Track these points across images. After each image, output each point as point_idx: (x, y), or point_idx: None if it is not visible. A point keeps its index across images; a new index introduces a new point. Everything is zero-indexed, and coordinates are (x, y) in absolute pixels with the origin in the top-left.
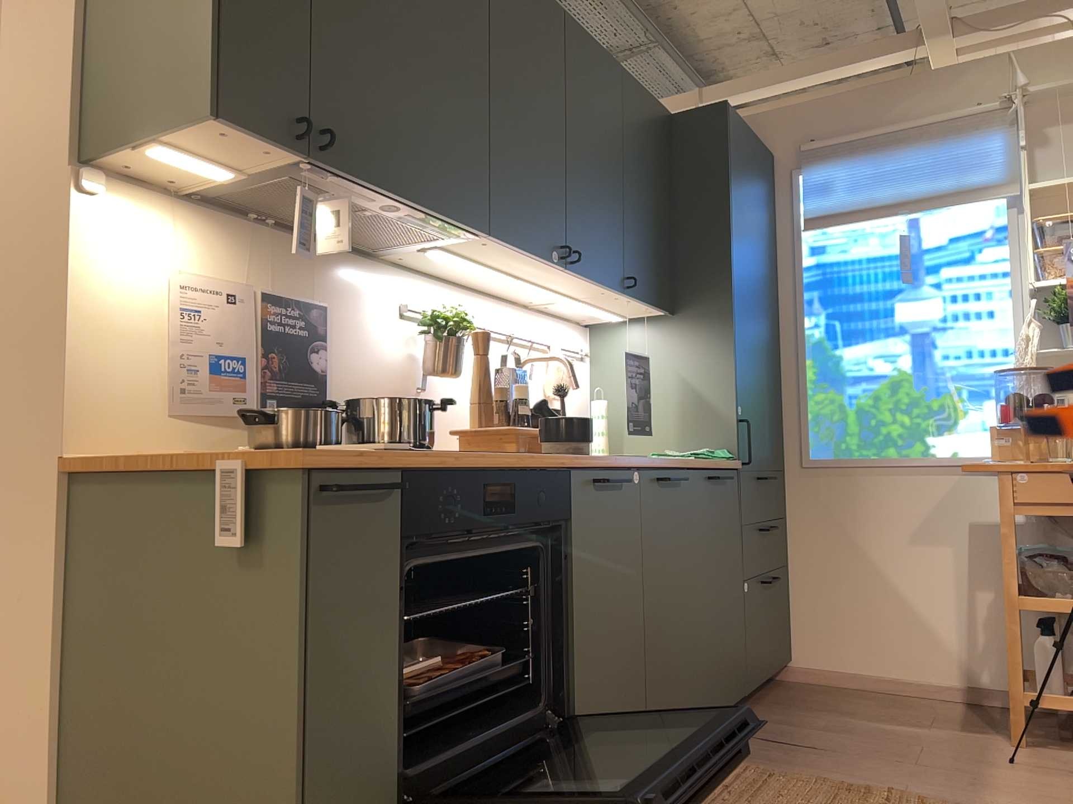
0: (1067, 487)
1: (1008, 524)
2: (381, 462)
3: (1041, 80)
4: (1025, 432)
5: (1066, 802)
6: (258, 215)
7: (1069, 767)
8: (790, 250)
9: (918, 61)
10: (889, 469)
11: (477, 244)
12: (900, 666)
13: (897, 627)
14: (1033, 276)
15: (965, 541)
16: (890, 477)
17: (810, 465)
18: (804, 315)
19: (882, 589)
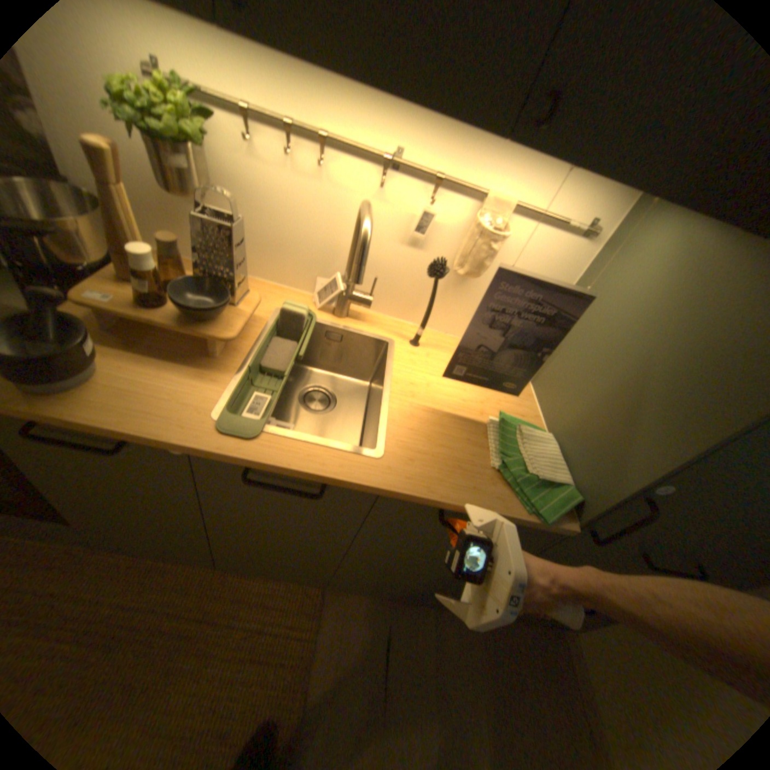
0: None
1: None
2: None
3: None
4: None
5: None
6: None
7: None
8: None
9: None
10: None
11: None
12: None
13: None
14: None
15: None
16: None
17: None
18: None
19: None
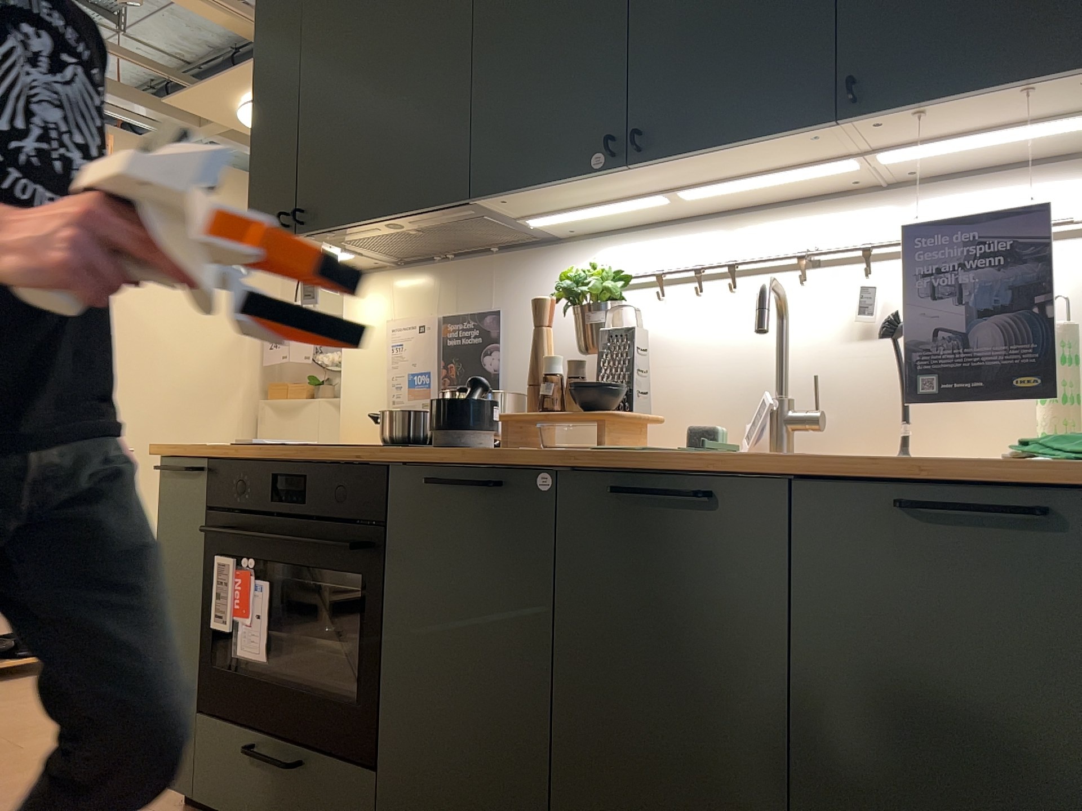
0: None
1: None
2: (190, 452)
3: None
4: None
5: None
6: (436, 256)
7: None
8: None
9: None
10: None
11: (513, 203)
12: None
13: None
14: None
15: None
16: None
17: None
18: None
19: None
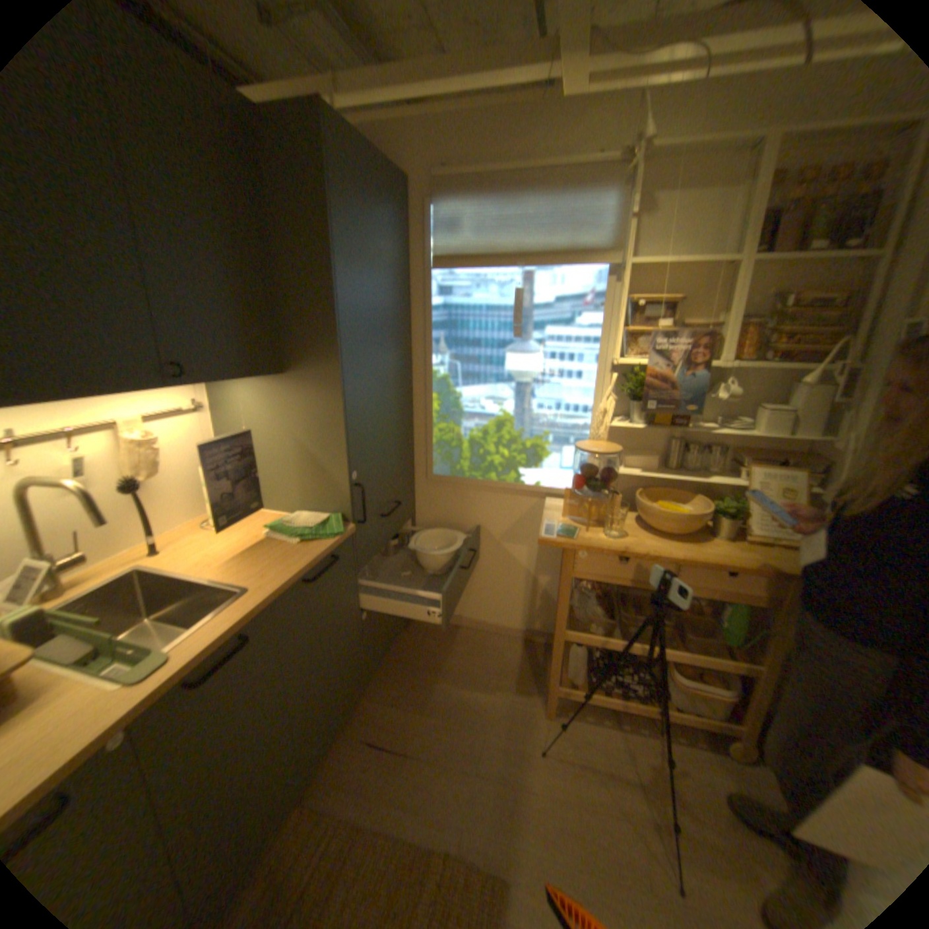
0: (615, 567)
1: (566, 586)
2: None
3: (667, 131)
4: (591, 503)
5: (574, 838)
6: None
7: (579, 755)
8: (422, 286)
9: (556, 81)
10: (490, 488)
11: None
12: (485, 616)
13: (486, 593)
14: (620, 346)
15: (536, 544)
16: (490, 494)
17: (433, 480)
18: (432, 353)
19: (478, 569)
